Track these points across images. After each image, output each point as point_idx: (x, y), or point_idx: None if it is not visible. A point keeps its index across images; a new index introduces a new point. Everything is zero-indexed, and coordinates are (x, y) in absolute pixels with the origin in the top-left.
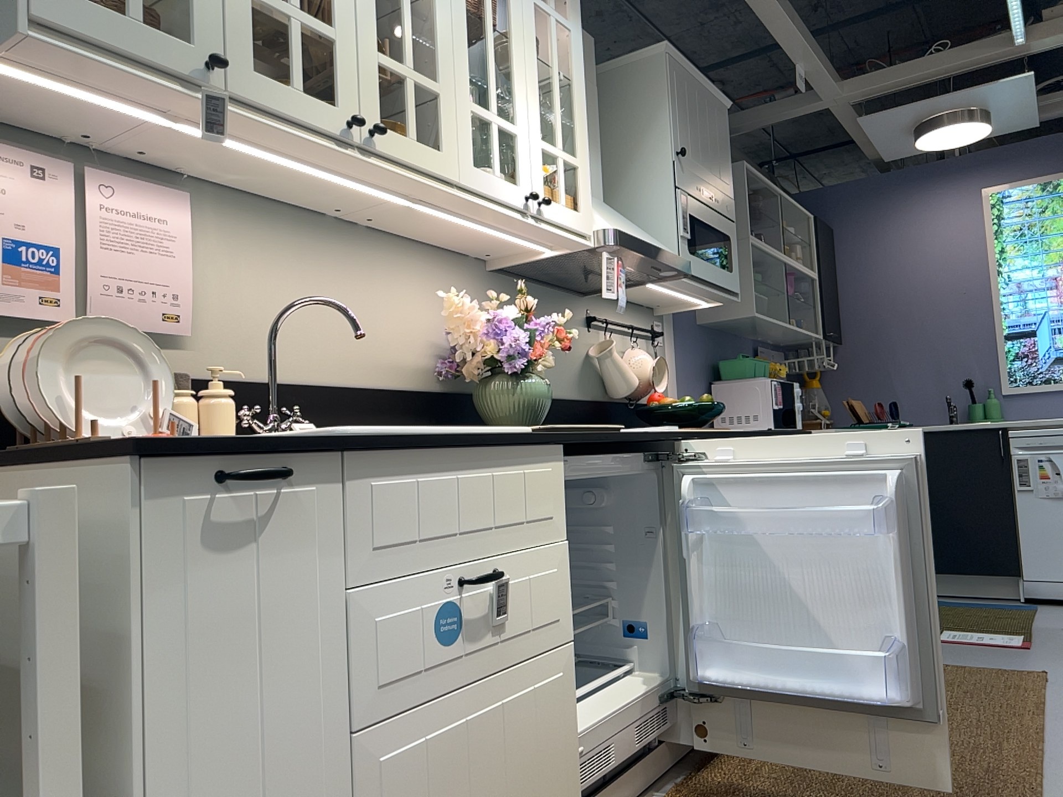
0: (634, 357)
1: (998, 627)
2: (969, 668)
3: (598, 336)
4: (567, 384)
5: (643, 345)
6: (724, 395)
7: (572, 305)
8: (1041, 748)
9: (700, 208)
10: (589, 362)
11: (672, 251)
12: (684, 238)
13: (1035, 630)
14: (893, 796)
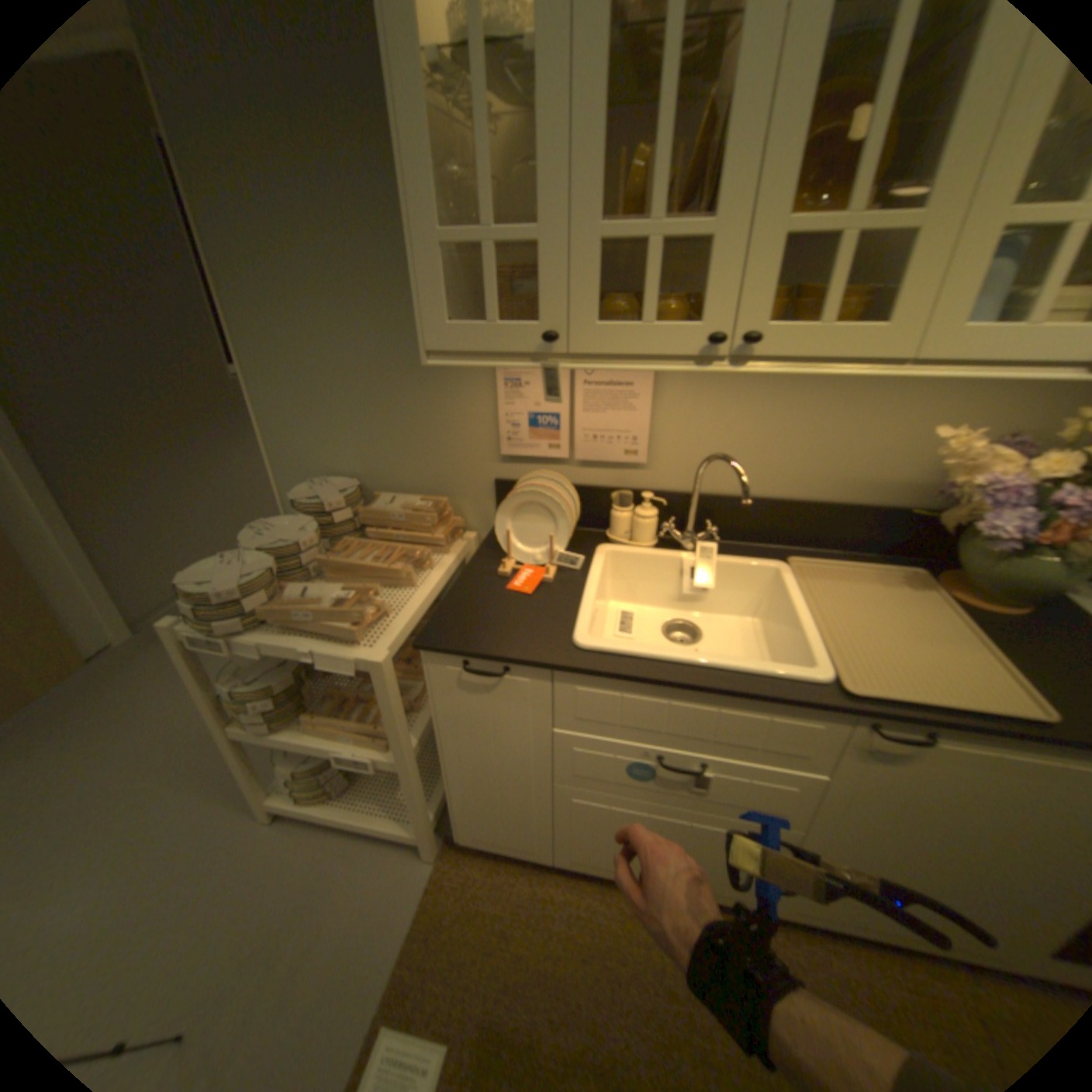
0: None
1: None
2: None
3: None
4: None
5: None
6: None
7: None
8: None
9: None
10: None
11: None
12: None
13: None
14: None
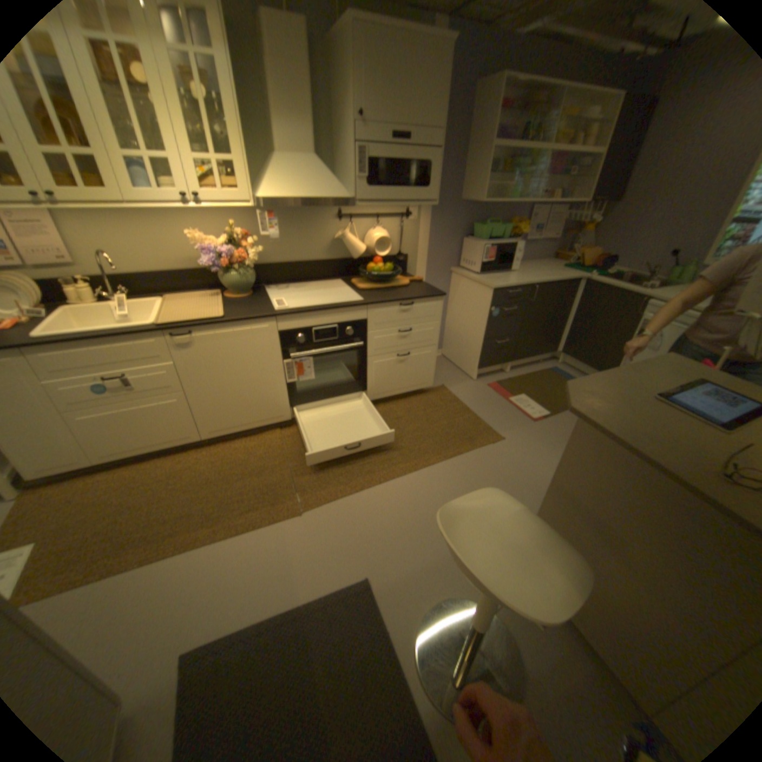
0: (370, 235)
1: (551, 404)
2: (478, 422)
3: (346, 224)
4: (316, 254)
5: (392, 222)
6: (467, 246)
7: (322, 209)
8: (408, 473)
9: (386, 150)
10: (337, 239)
11: (338, 193)
12: (358, 178)
13: (564, 413)
14: (322, 464)
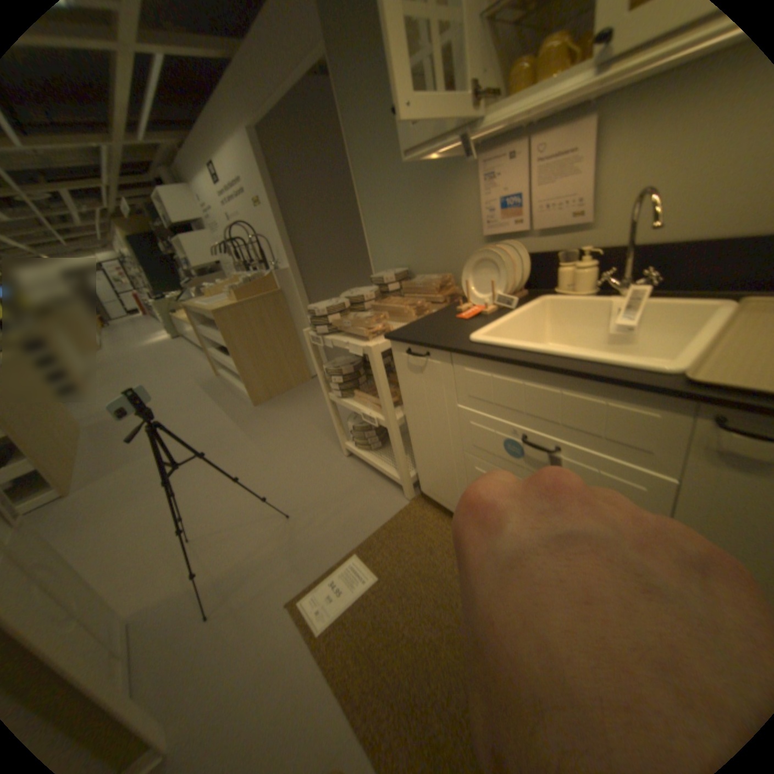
0: None
1: None
2: None
3: None
4: None
5: None
6: None
7: None
8: None
9: None
10: None
11: None
12: None
13: None
14: None
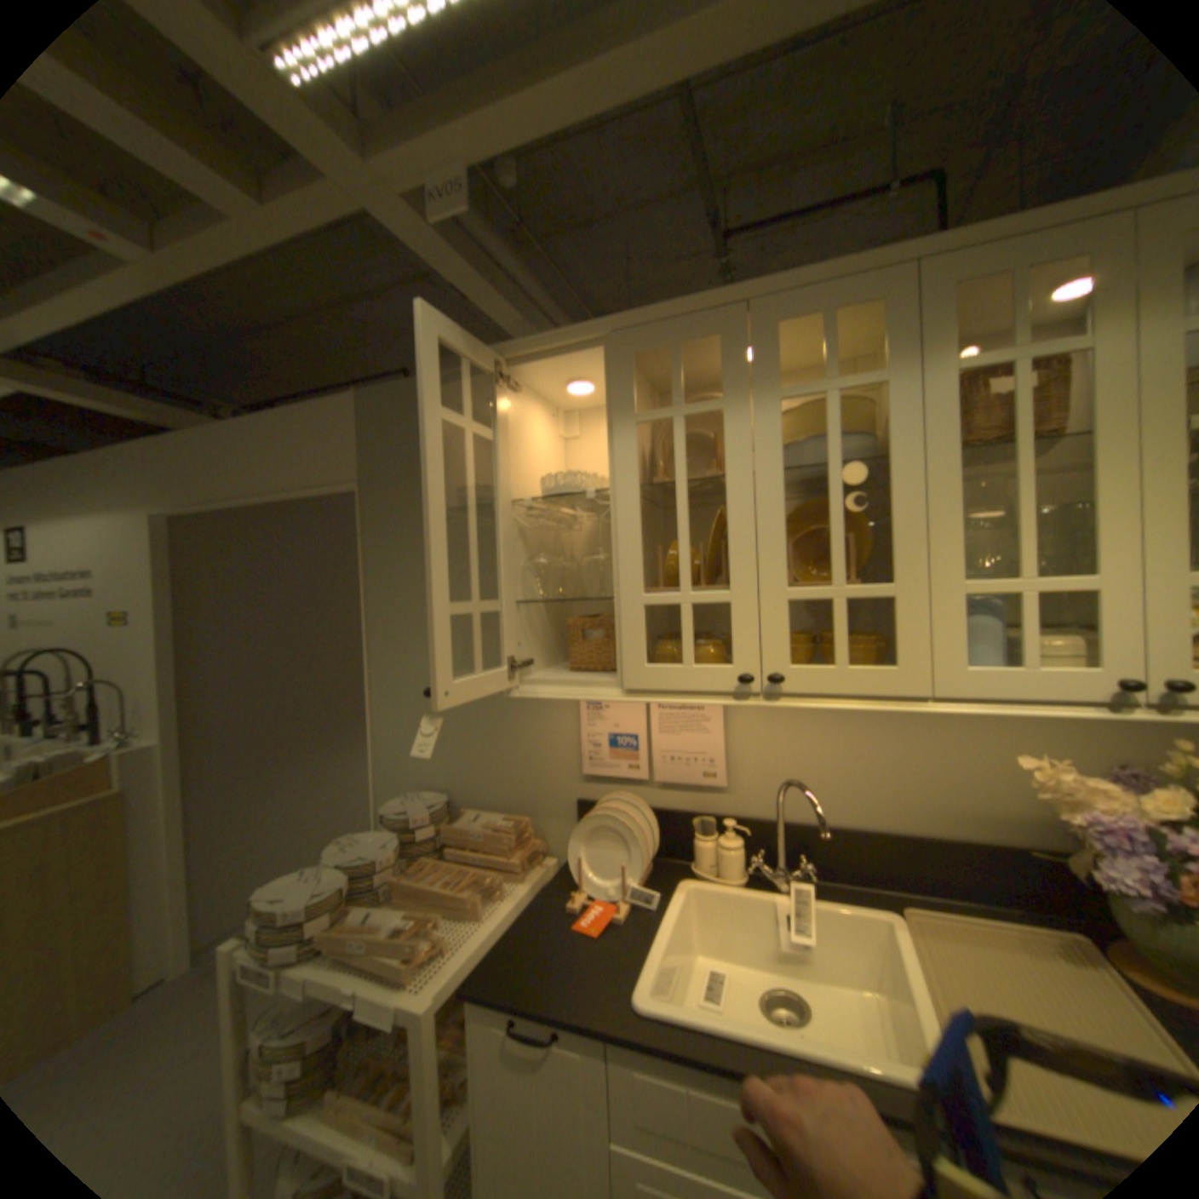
0: None
1: None
2: None
3: None
4: None
5: None
6: None
7: None
8: None
9: None
10: None
11: None
12: None
13: None
14: None
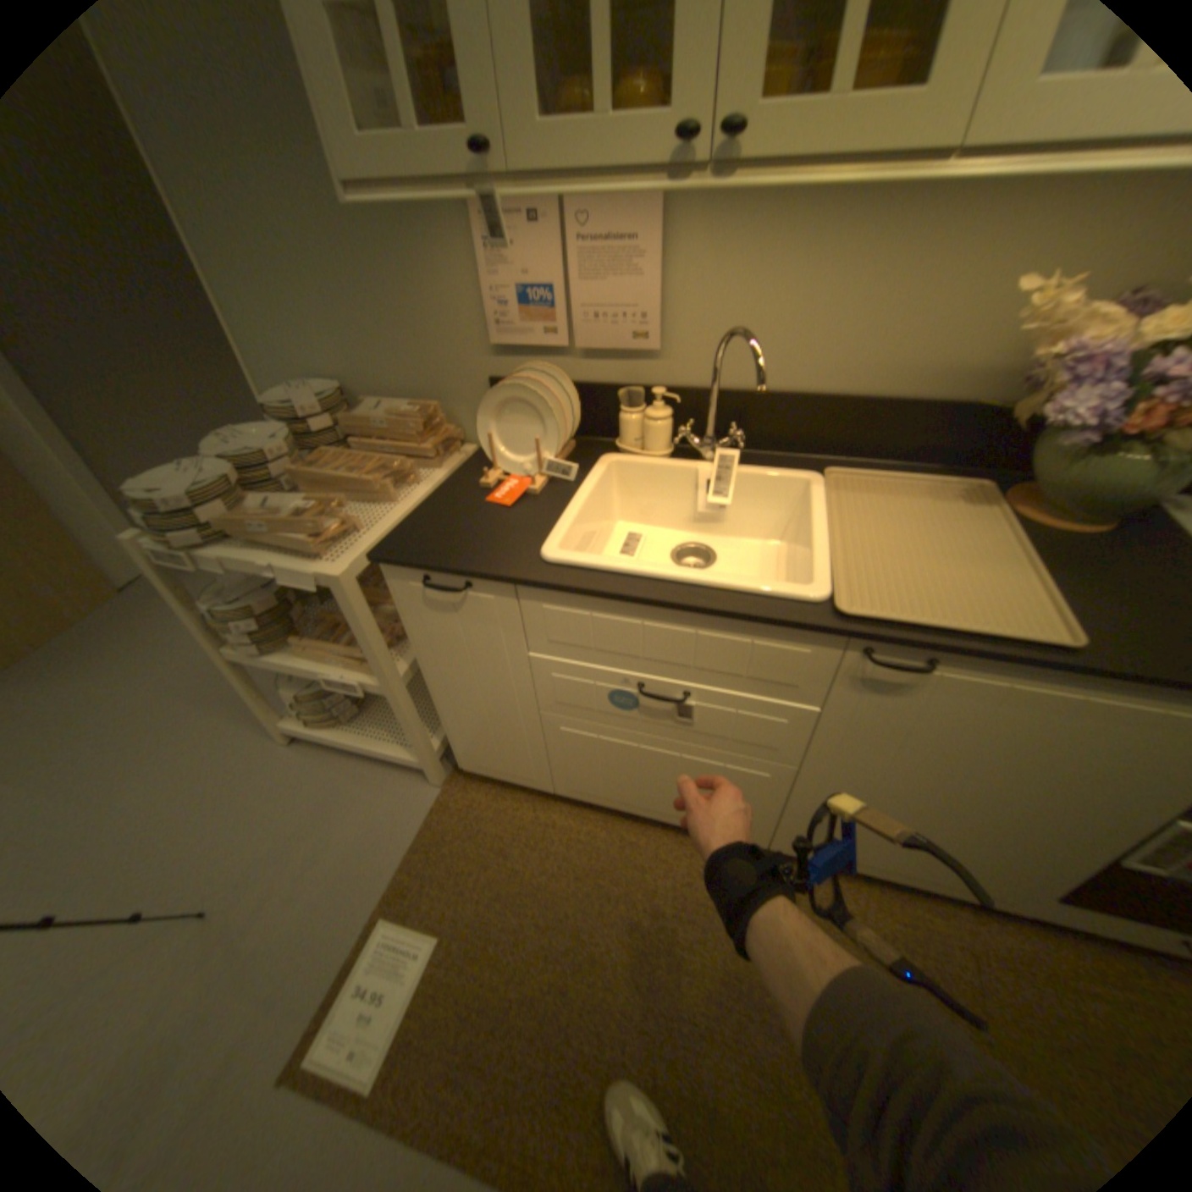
0: None
1: None
2: None
3: None
4: None
5: None
6: None
7: None
8: None
9: None
10: None
11: None
12: None
13: None
14: None
